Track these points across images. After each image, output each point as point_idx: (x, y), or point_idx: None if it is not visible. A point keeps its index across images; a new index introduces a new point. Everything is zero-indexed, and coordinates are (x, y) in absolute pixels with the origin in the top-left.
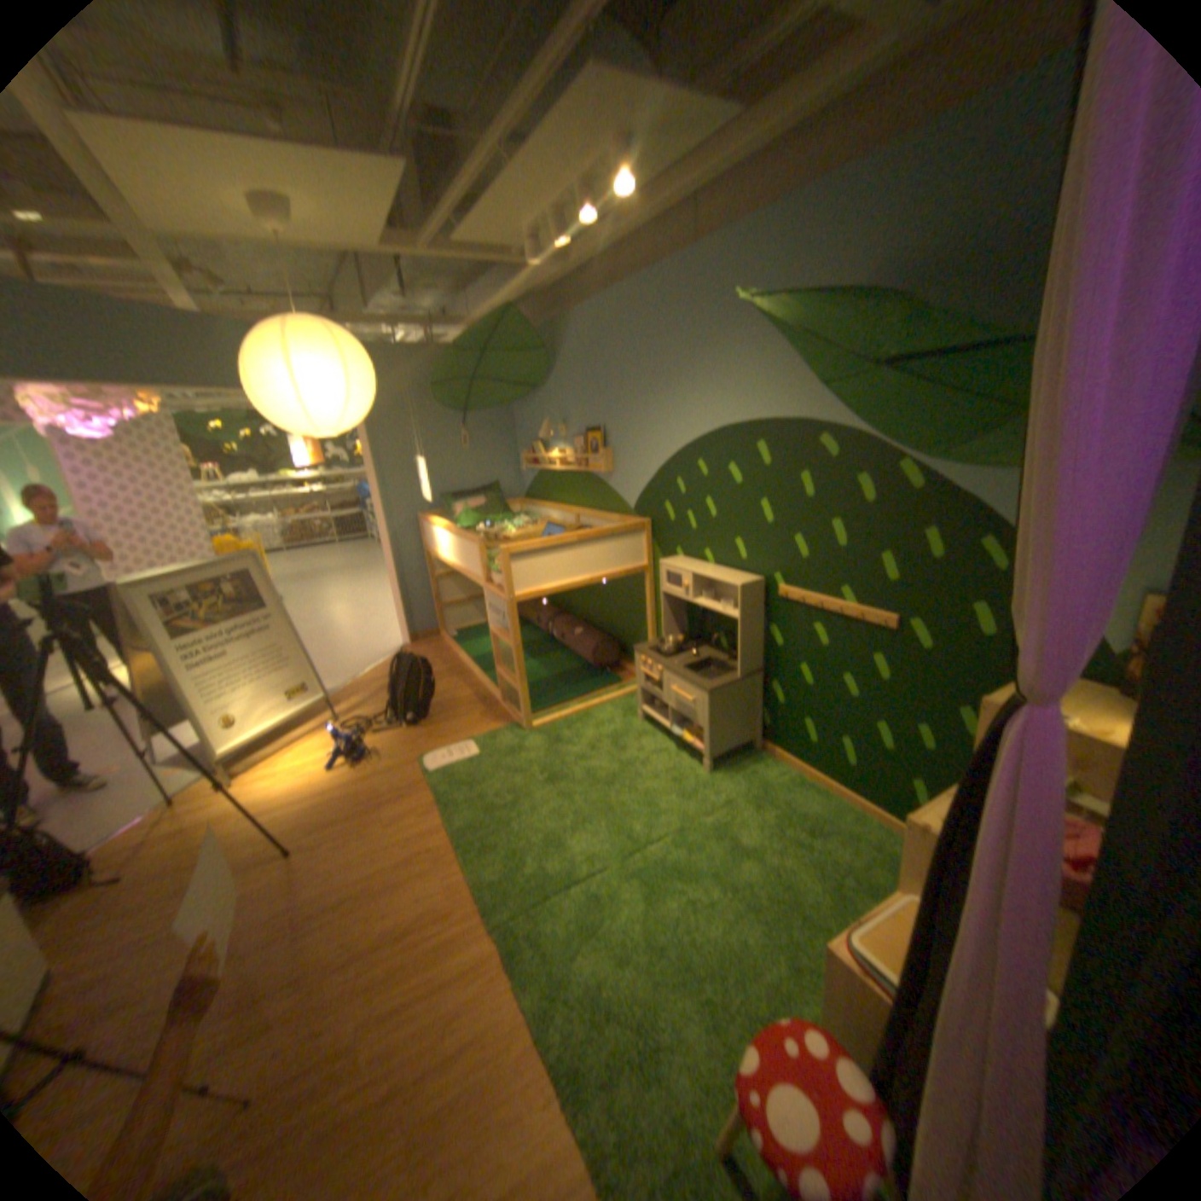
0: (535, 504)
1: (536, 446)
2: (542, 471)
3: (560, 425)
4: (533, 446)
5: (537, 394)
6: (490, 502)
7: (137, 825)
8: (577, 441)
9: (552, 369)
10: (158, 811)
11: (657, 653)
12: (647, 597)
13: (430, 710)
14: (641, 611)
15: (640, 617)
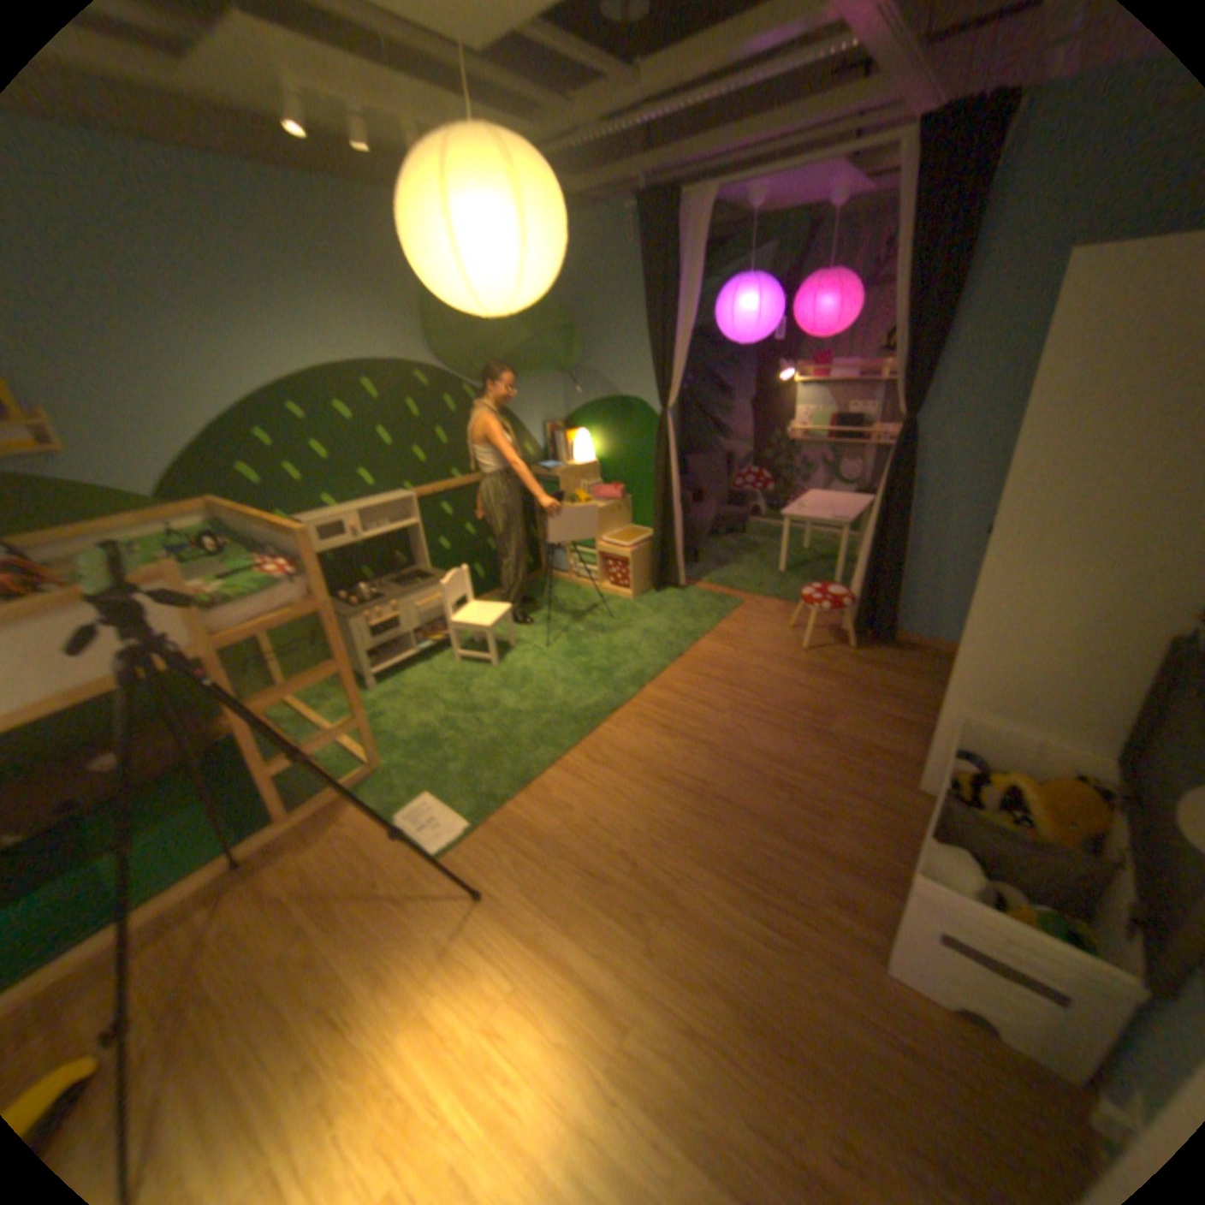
0: None
1: None
2: None
3: None
4: None
5: None
6: None
7: None
8: None
9: None
10: None
11: (367, 601)
12: None
13: (238, 963)
14: None
15: None
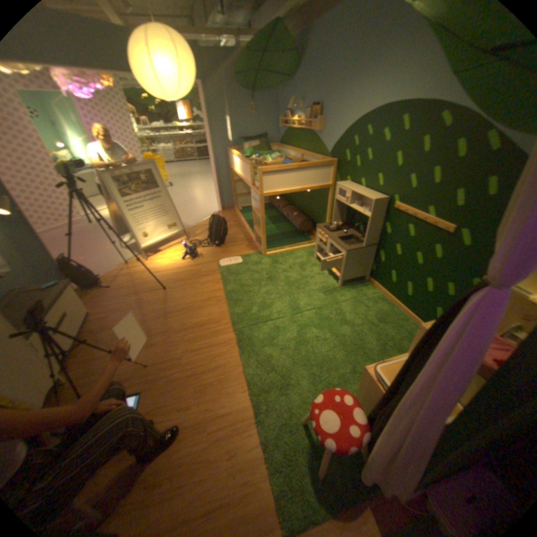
0: (283, 146)
1: (287, 112)
2: (289, 128)
3: (300, 100)
4: (285, 112)
5: (291, 80)
6: (262, 143)
7: (116, 268)
8: (307, 110)
9: (300, 63)
10: (123, 264)
11: (327, 229)
12: (329, 200)
13: (225, 240)
14: (326, 207)
15: (324, 210)
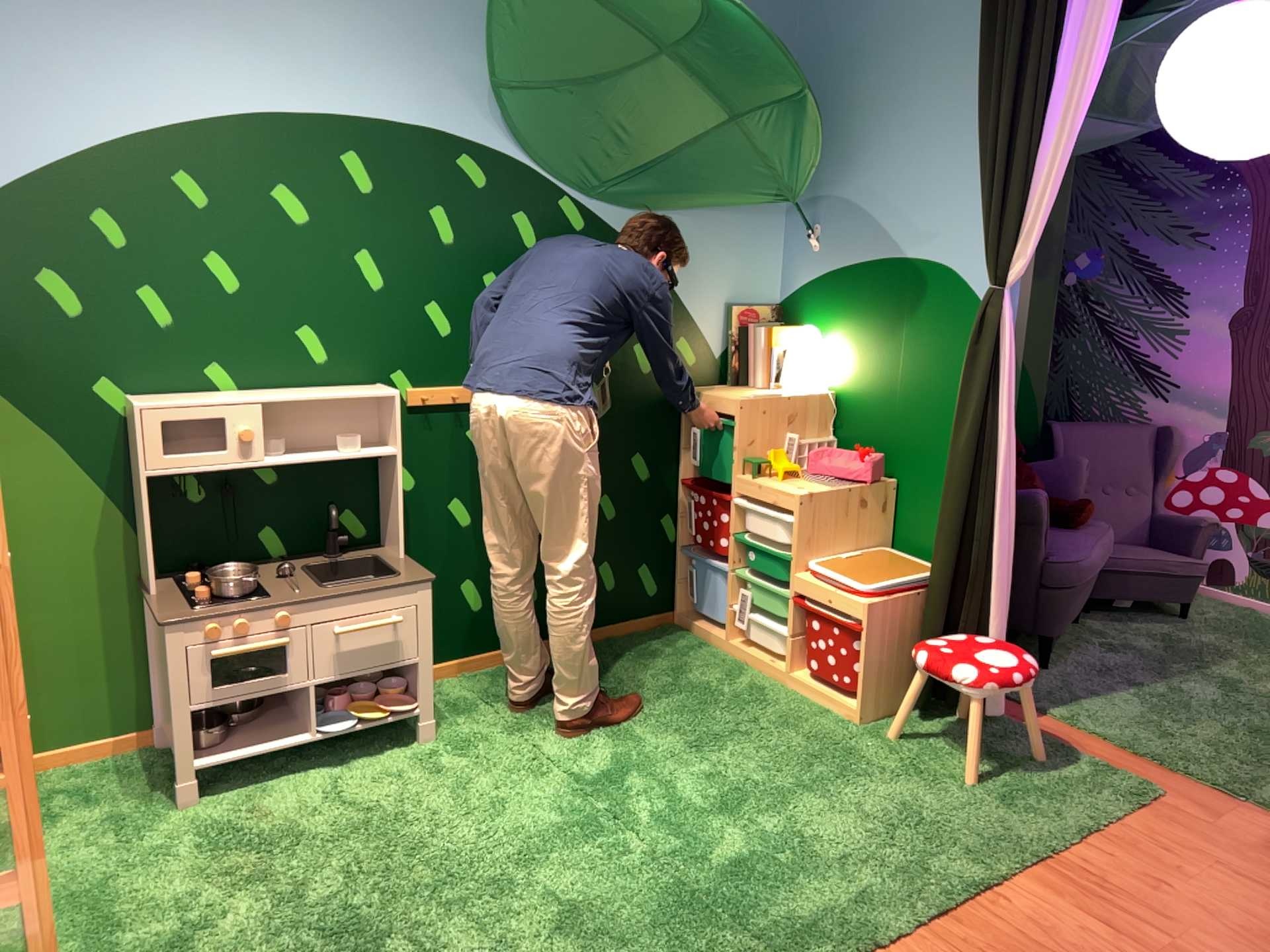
0: None
1: None
2: None
3: None
4: None
5: None
6: None
7: None
8: None
9: None
10: None
11: (231, 598)
12: None
13: None
14: None
15: None
